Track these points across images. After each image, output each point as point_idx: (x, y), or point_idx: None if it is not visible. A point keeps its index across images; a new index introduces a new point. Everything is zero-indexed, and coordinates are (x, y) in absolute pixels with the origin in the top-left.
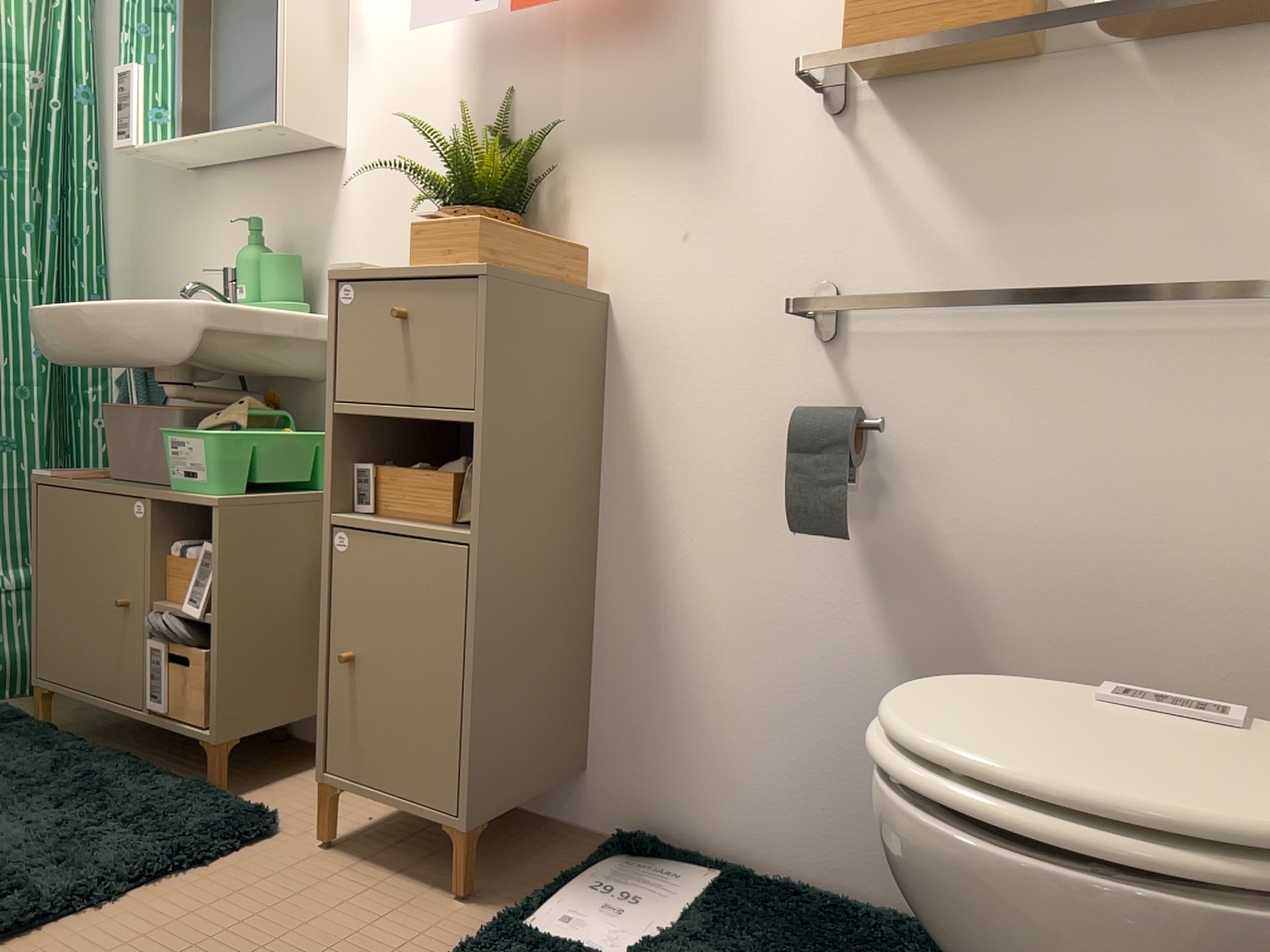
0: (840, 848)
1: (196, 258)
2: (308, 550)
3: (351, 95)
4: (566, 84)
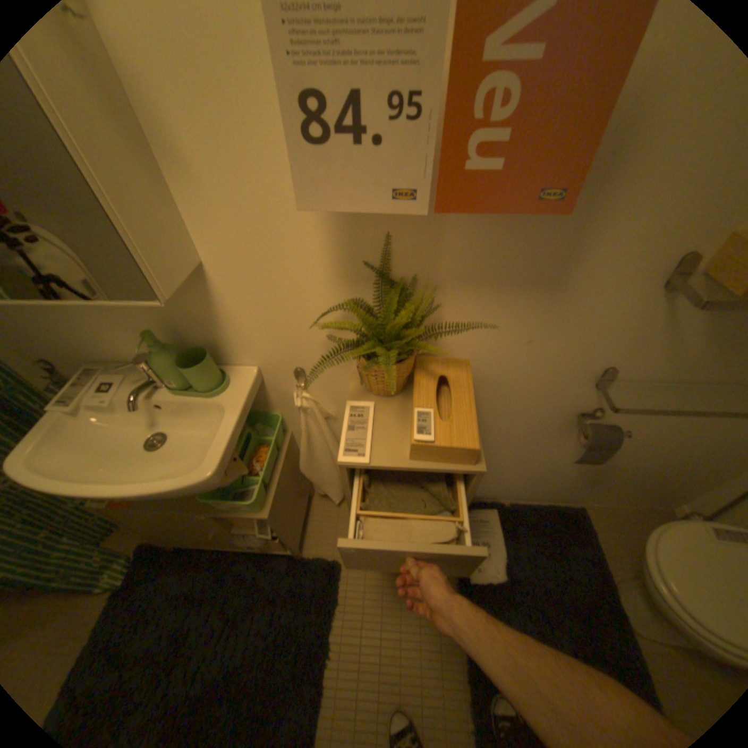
0: (534, 494)
1: (65, 326)
2: (290, 474)
3: (183, 211)
4: (447, 235)
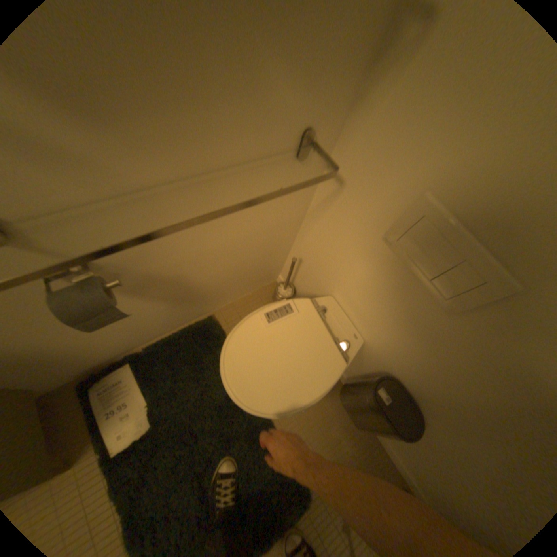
0: (155, 330)
1: None
2: None
3: None
4: None
